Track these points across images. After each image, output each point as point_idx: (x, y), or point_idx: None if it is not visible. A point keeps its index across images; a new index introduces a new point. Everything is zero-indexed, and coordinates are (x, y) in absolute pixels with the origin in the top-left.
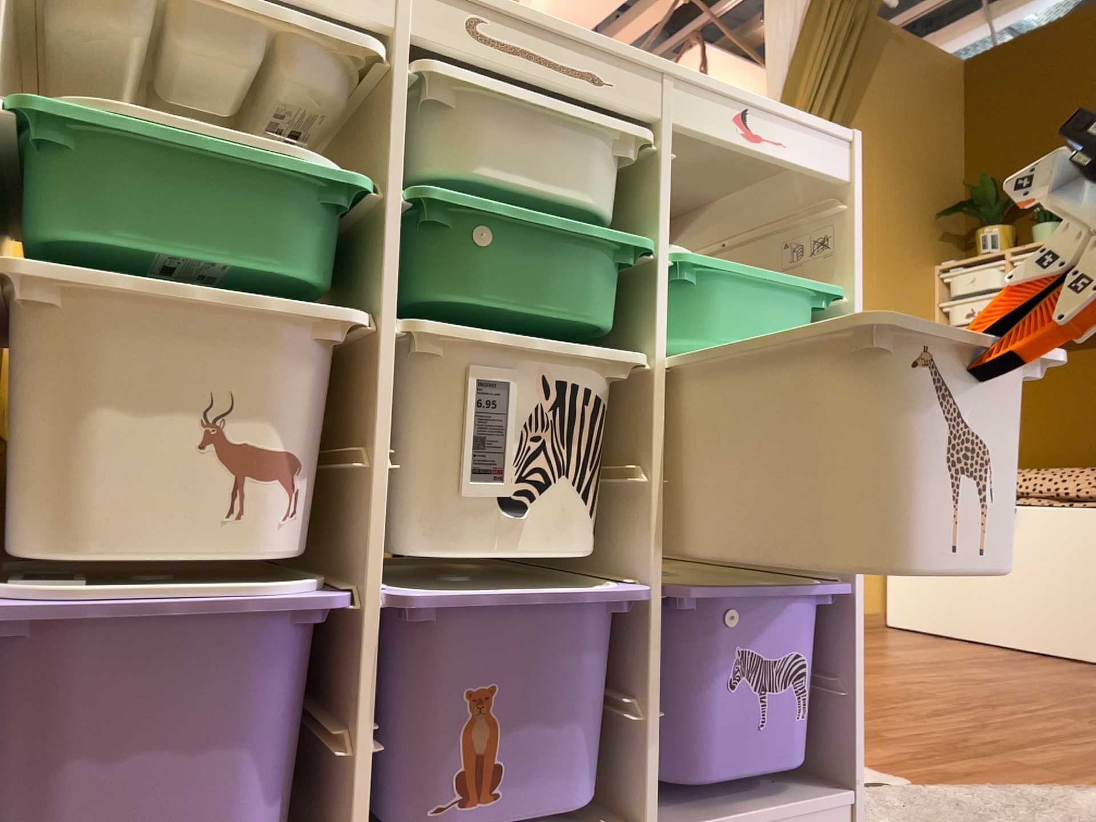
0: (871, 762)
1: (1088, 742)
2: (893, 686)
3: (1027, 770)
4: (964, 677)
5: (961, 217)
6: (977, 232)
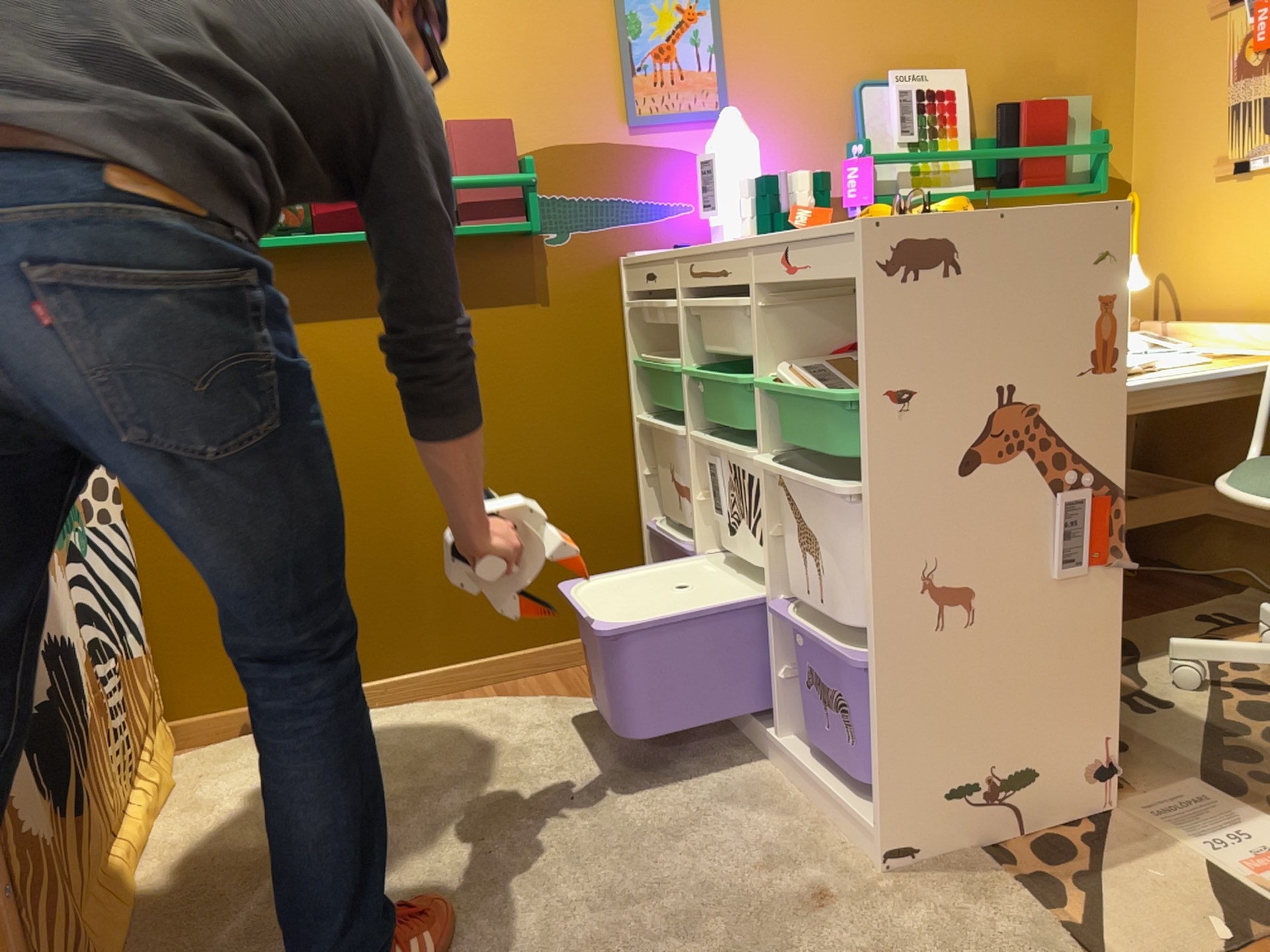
0: None
1: None
2: None
3: None
4: None
5: None
6: None
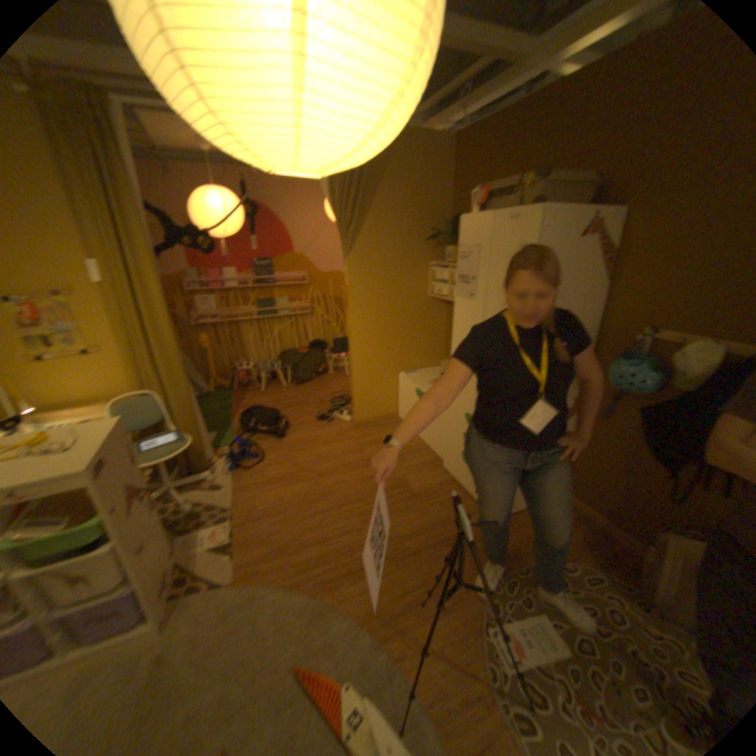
0: (235, 571)
1: (333, 549)
2: (325, 492)
3: (281, 576)
4: (363, 480)
5: (441, 239)
6: (447, 248)
